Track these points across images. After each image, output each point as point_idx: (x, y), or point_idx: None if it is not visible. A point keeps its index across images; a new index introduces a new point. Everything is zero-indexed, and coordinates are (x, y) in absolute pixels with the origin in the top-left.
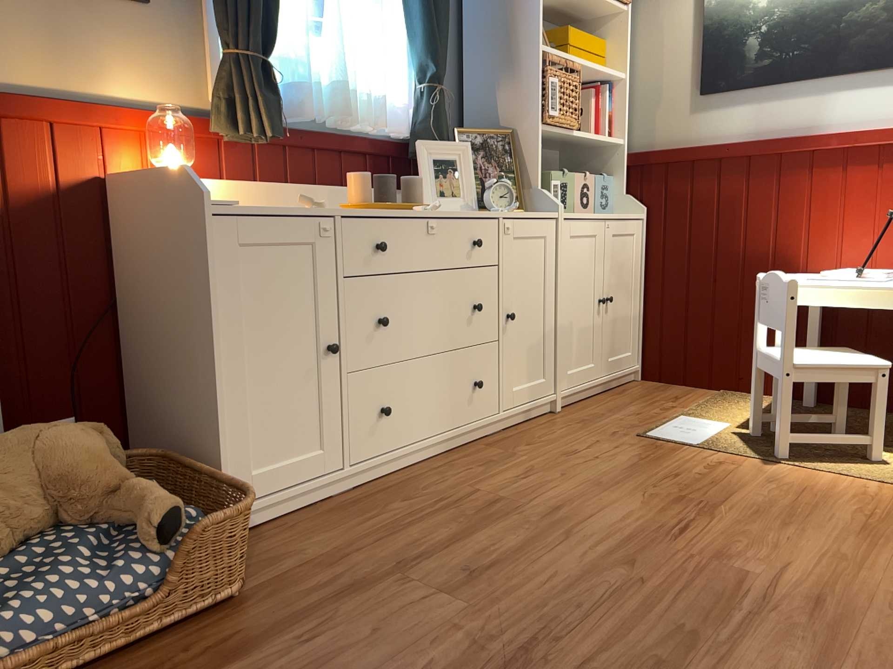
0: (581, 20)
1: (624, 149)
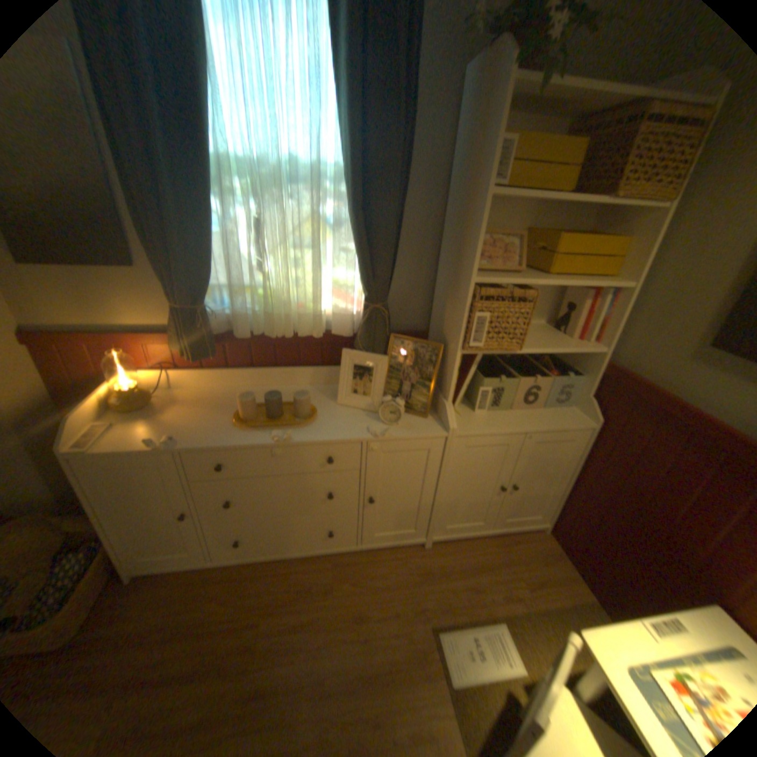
0: (616, 205)
1: (606, 358)
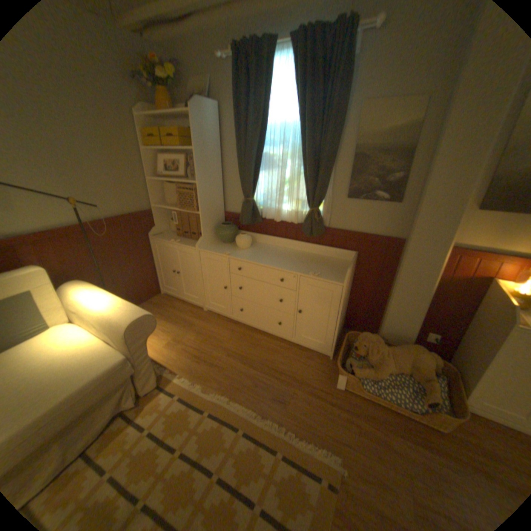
0: None
1: None
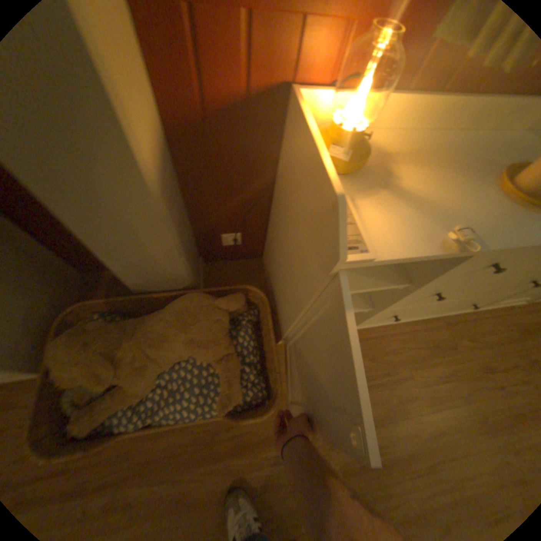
0: None
1: None
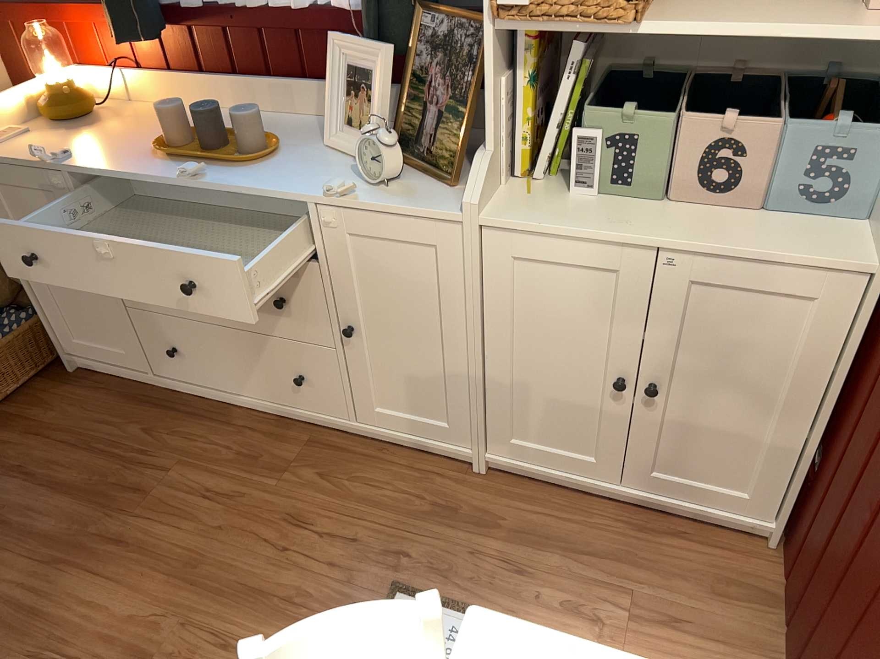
0: None
1: None
